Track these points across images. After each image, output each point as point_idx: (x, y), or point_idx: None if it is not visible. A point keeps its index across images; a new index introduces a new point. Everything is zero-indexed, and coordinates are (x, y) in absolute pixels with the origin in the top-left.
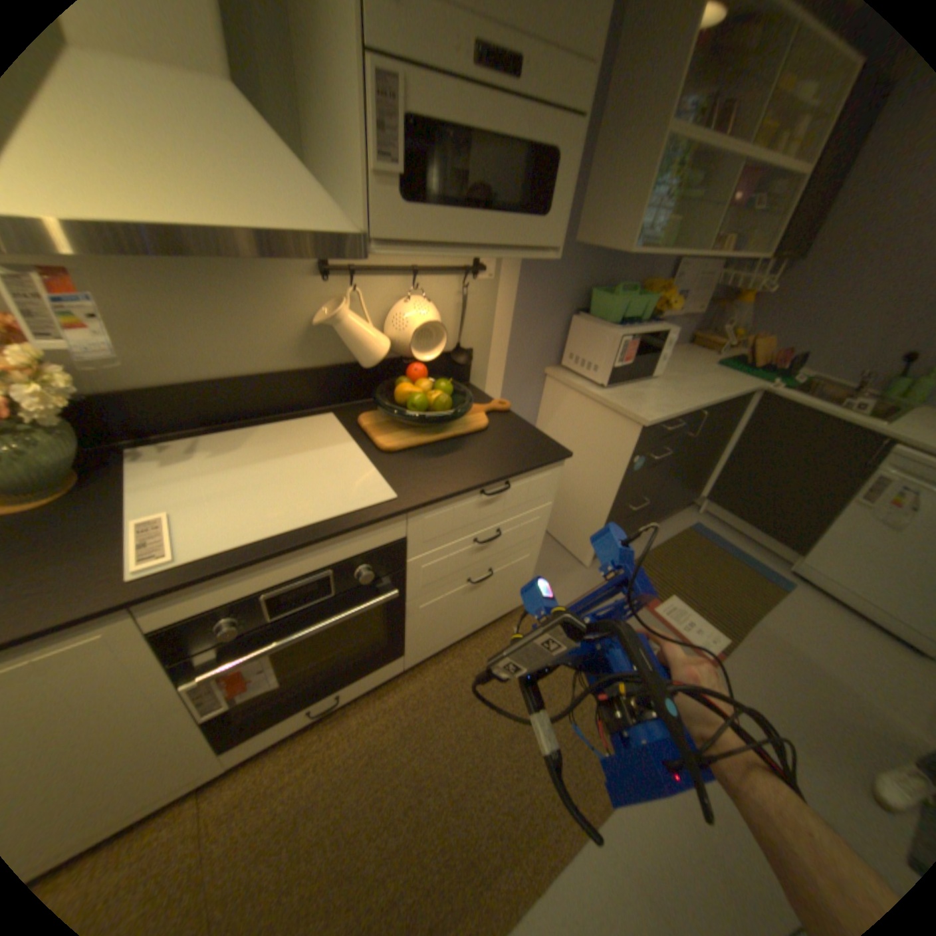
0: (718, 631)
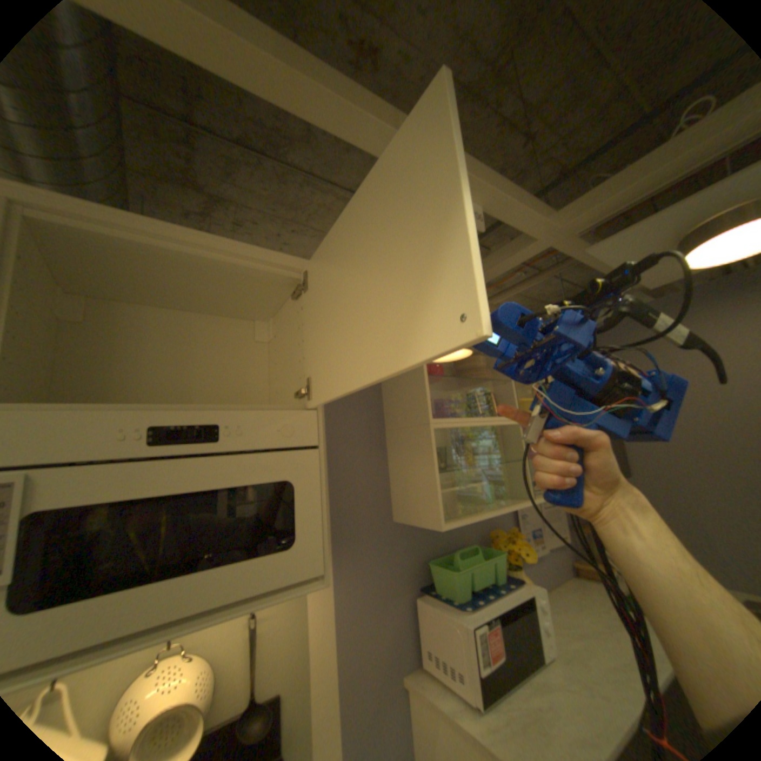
0: None
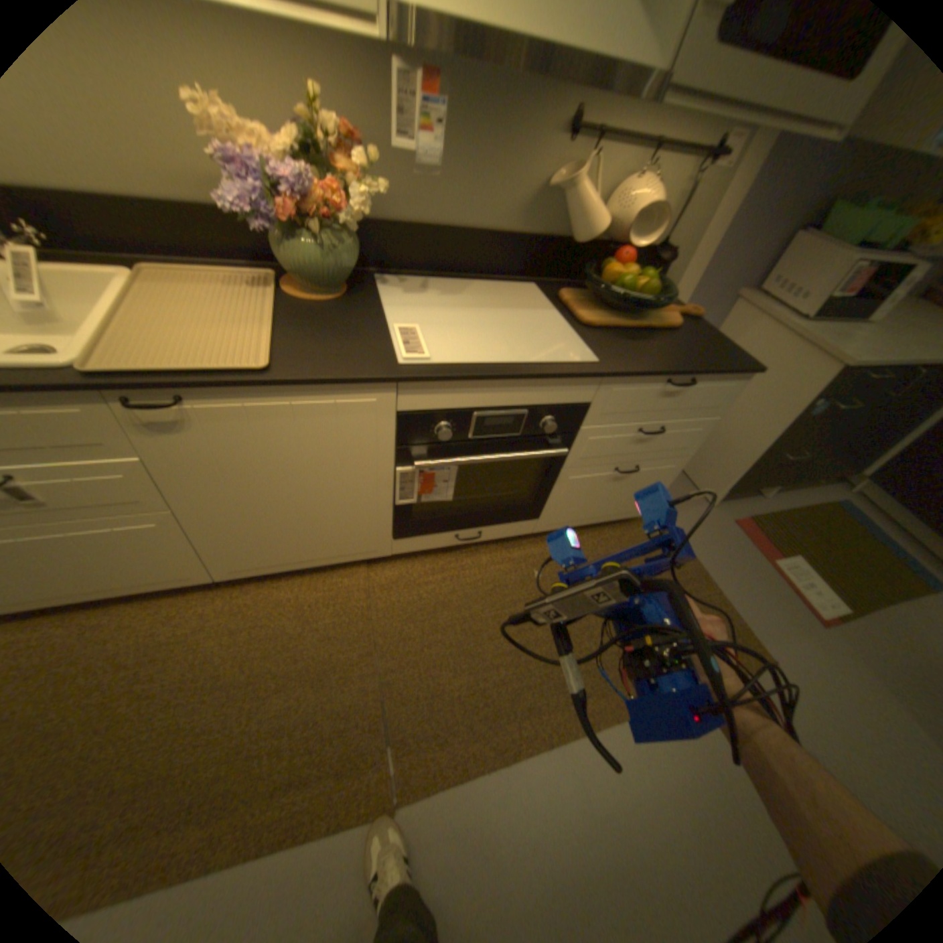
0: (842, 599)
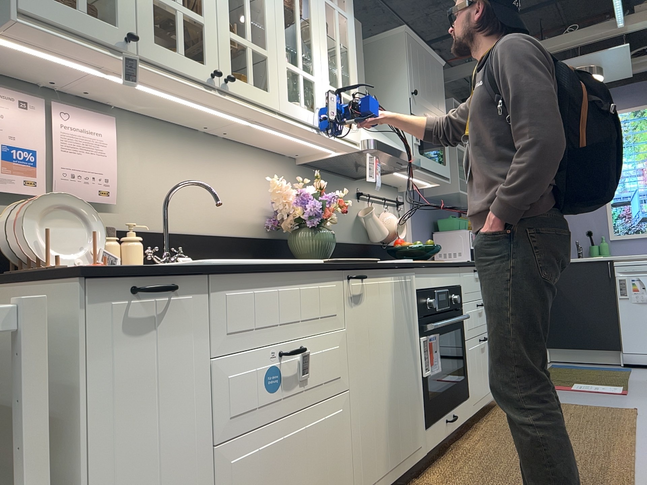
0: (612, 385)
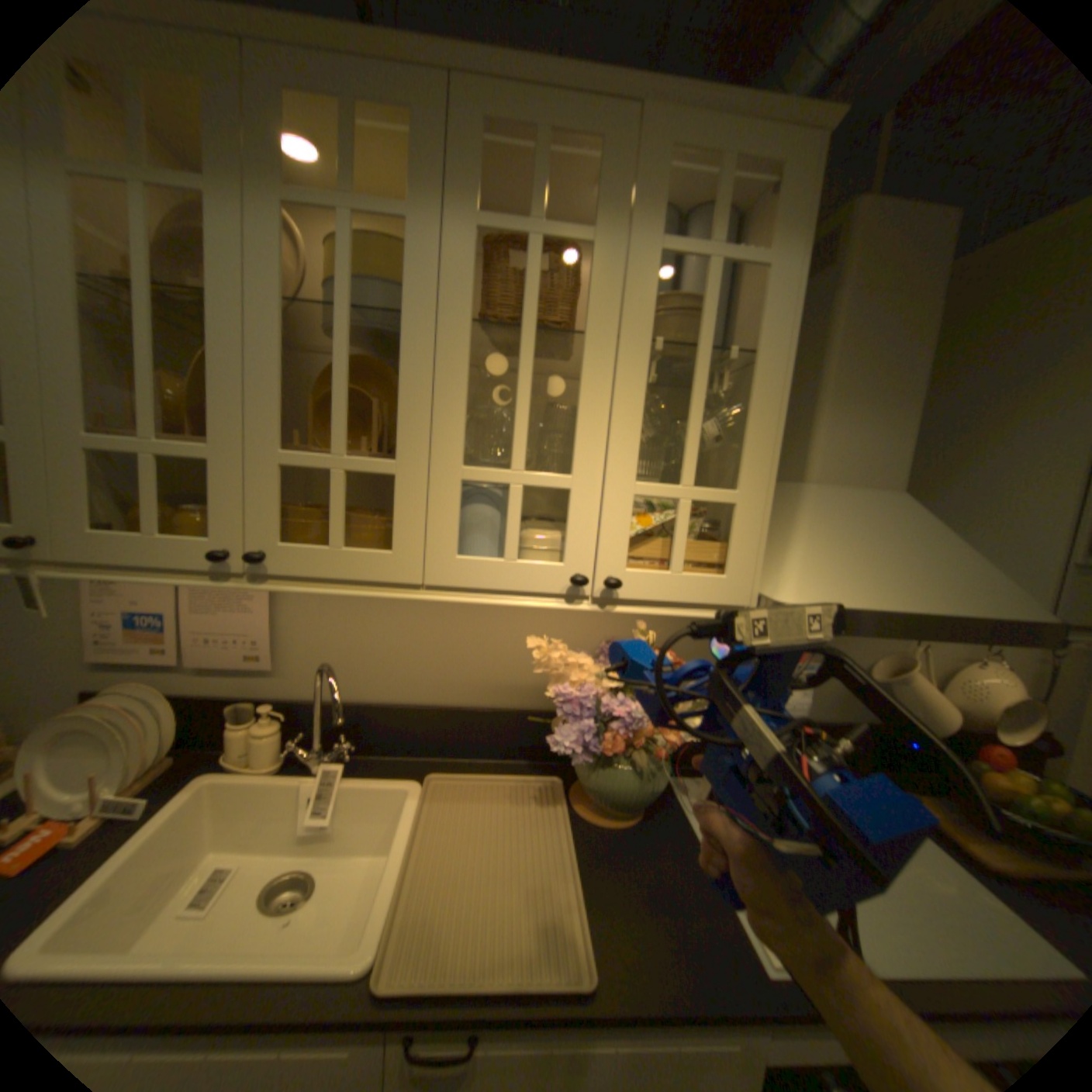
0: None
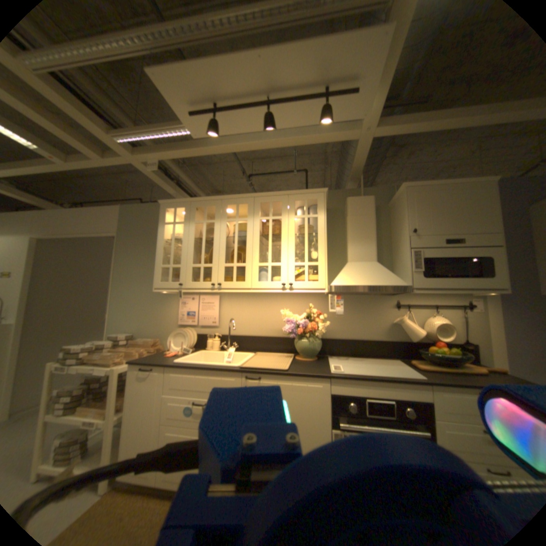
0: None
